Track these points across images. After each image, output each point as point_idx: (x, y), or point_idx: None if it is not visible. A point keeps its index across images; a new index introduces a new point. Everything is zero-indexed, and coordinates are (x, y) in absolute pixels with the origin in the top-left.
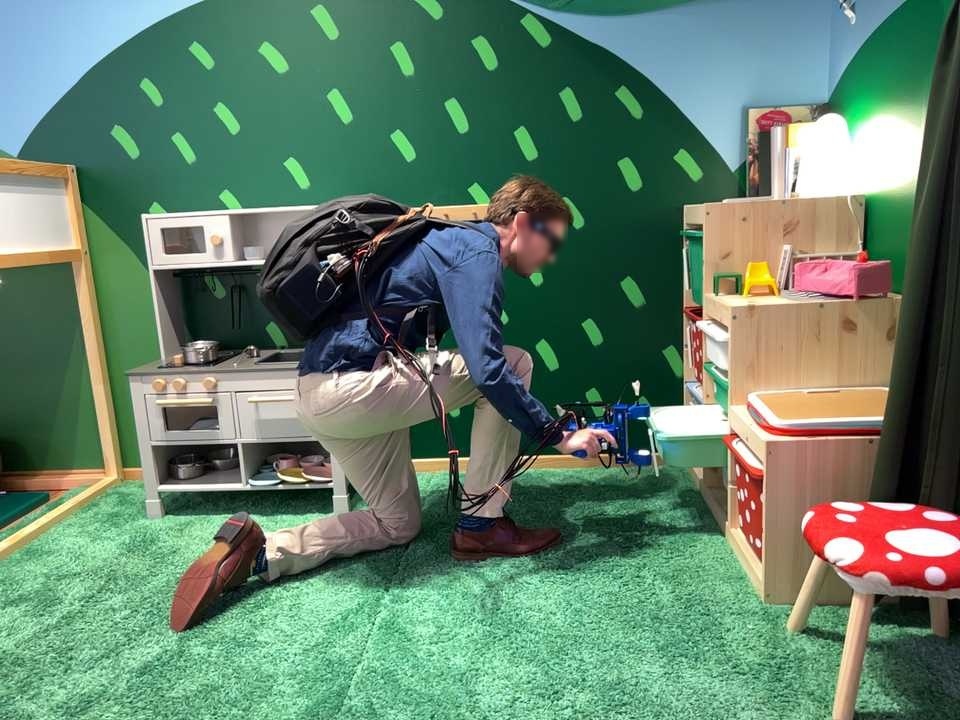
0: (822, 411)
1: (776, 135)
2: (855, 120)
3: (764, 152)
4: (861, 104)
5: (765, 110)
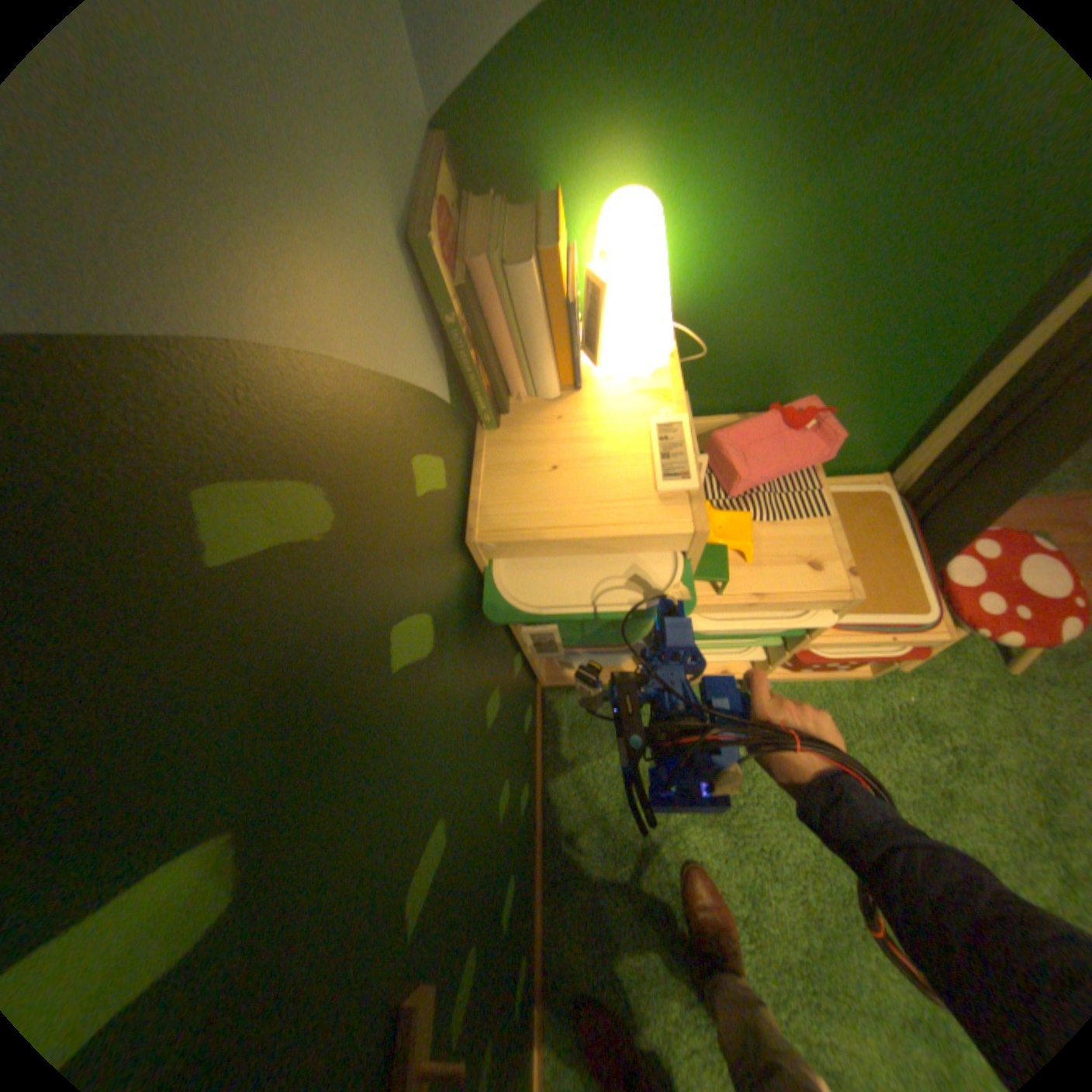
0: (877, 565)
1: (532, 272)
2: (610, 171)
3: (486, 316)
4: (638, 133)
5: (441, 207)
